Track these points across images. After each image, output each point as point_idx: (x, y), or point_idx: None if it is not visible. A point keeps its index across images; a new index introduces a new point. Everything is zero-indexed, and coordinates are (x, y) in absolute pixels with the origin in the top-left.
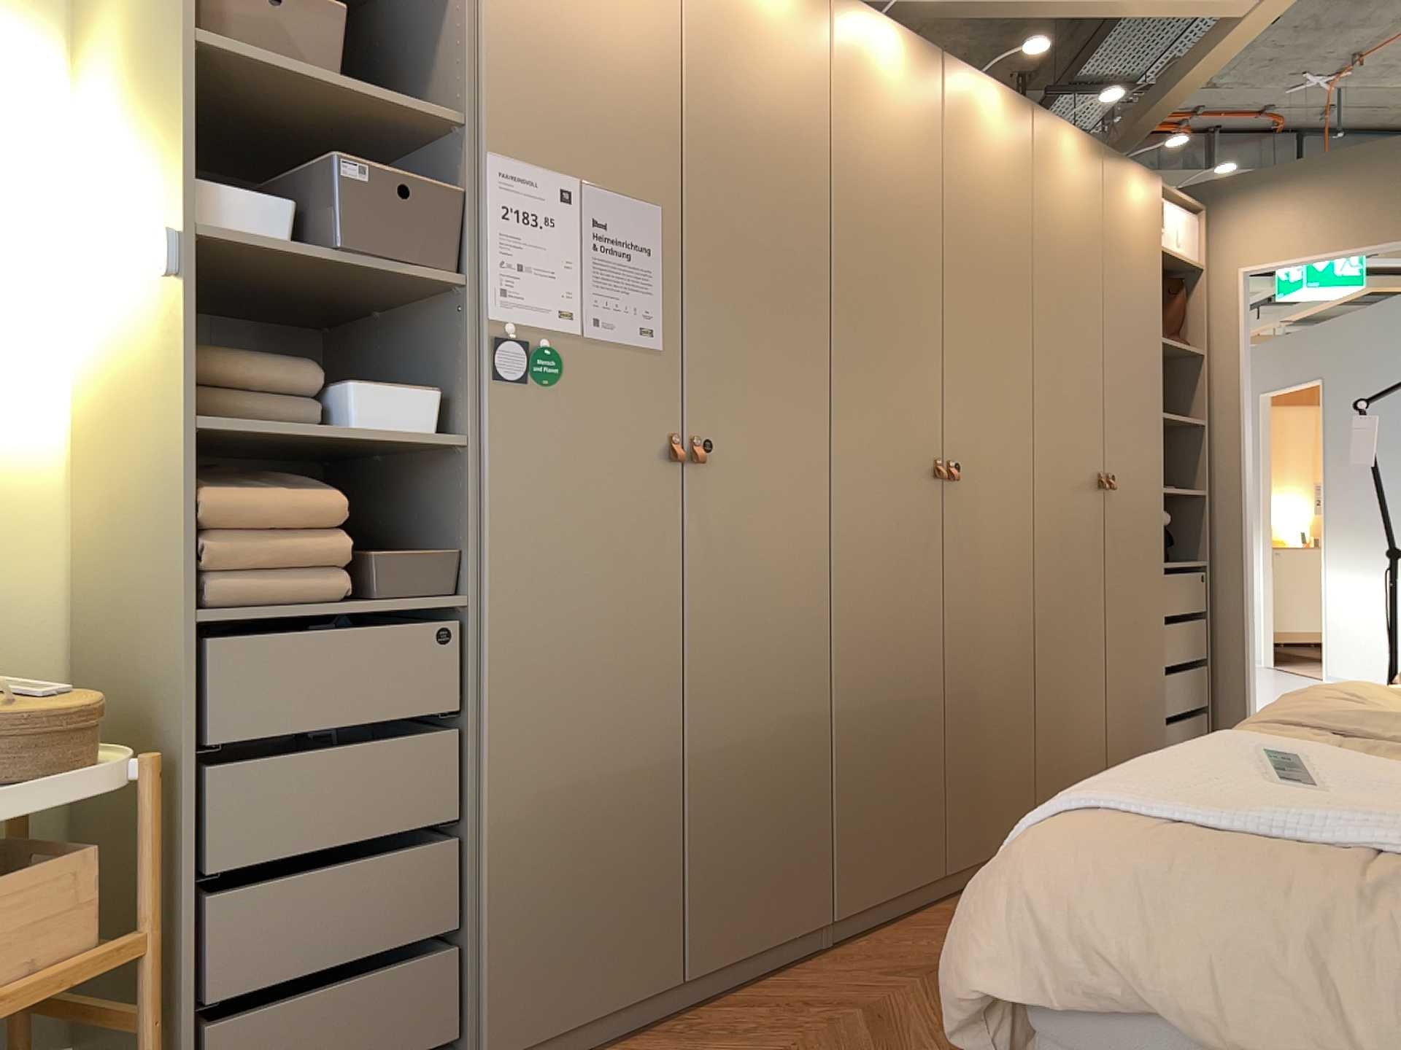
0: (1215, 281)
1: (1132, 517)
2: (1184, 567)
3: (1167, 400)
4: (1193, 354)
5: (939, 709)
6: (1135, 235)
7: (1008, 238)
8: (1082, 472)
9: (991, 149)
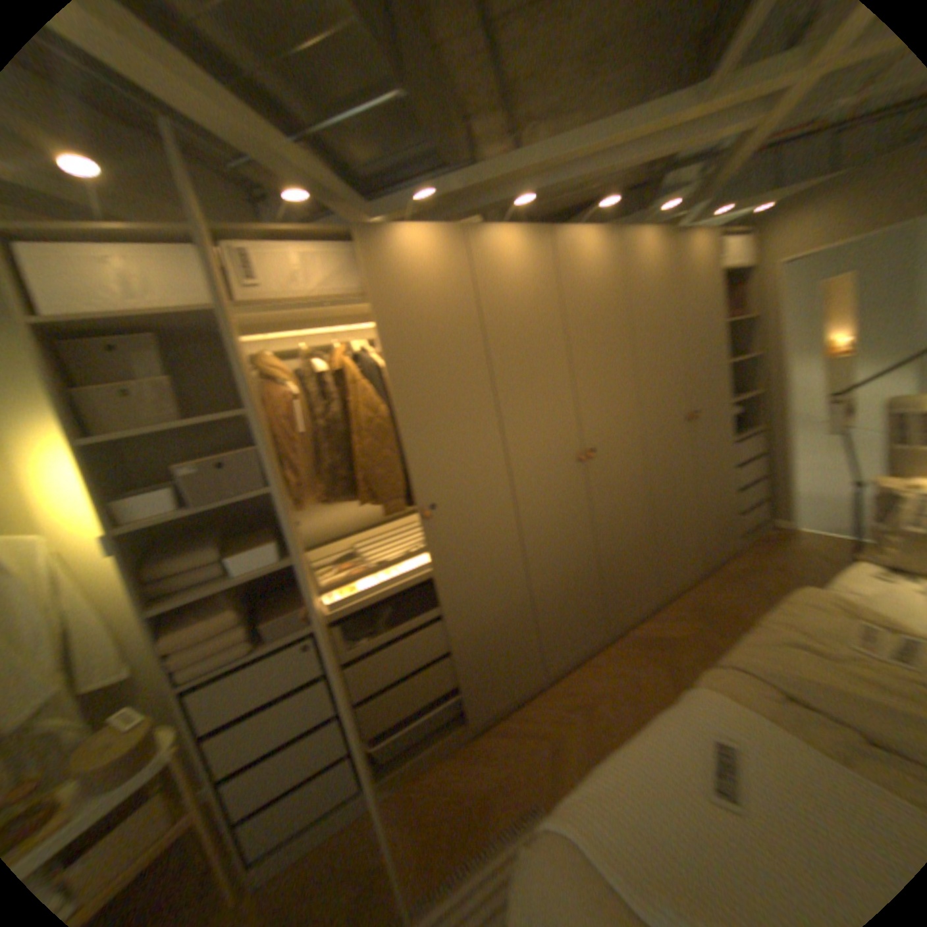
0: (773, 267)
1: (720, 423)
2: (759, 433)
3: (746, 342)
4: (761, 314)
5: (603, 565)
6: (713, 265)
7: (620, 310)
8: (684, 414)
9: (602, 263)
